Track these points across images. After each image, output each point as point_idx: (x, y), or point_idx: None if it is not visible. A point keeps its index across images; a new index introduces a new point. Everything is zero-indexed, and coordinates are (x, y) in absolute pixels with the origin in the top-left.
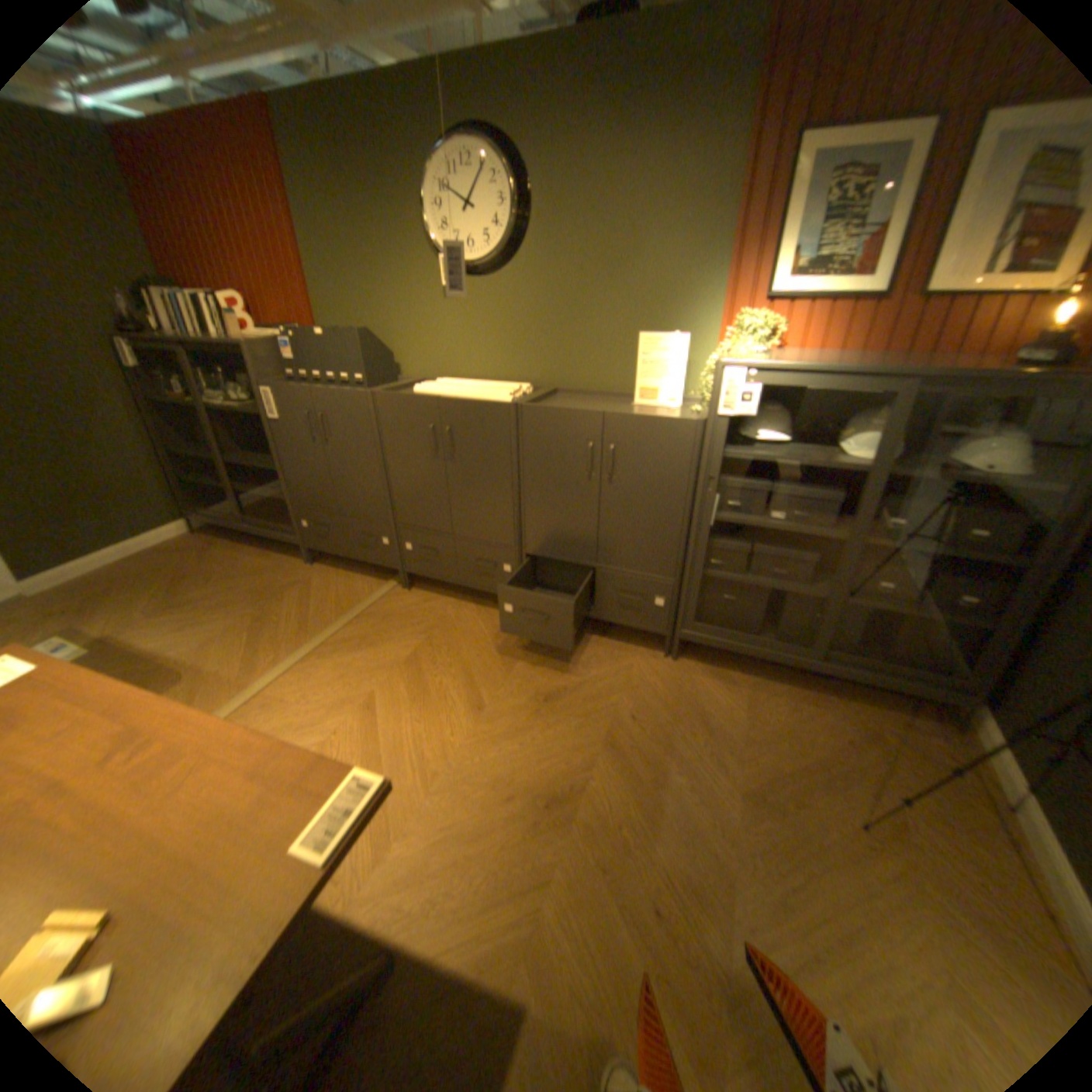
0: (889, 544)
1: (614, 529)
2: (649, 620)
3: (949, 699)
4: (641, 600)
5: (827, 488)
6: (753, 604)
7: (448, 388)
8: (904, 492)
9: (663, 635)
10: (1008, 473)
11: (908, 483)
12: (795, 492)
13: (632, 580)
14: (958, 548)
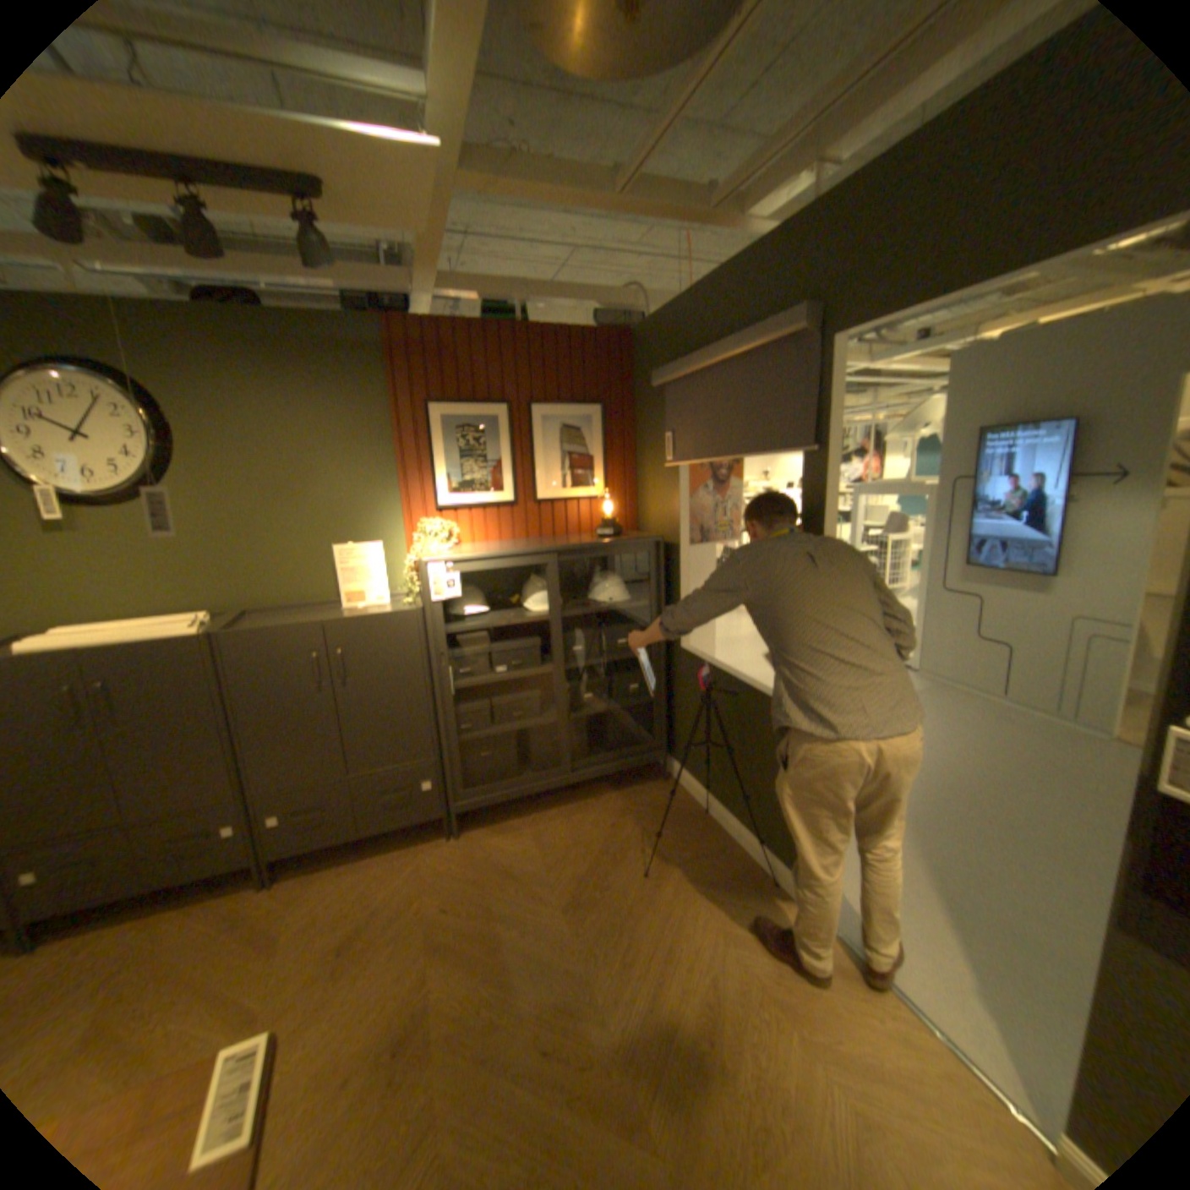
0: (578, 666)
1: (360, 732)
2: (421, 810)
3: (650, 761)
4: (407, 793)
5: (527, 639)
6: (506, 752)
7: (82, 638)
8: (573, 629)
9: (439, 820)
10: (619, 602)
11: (572, 622)
12: (507, 648)
13: (392, 777)
14: (614, 656)
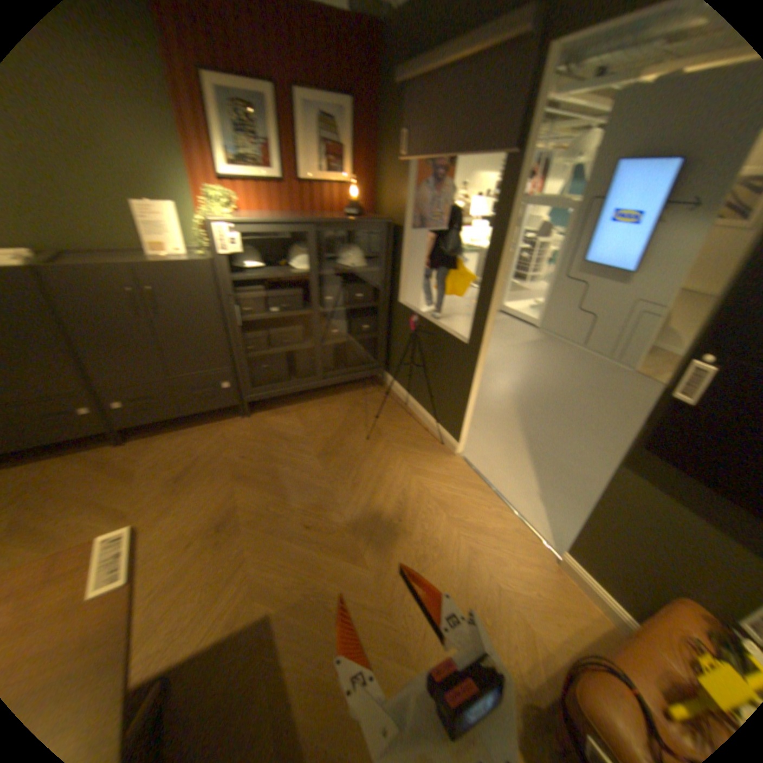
0: (331, 311)
1: (176, 348)
2: (225, 400)
3: (374, 374)
4: (215, 389)
5: (295, 290)
6: (281, 366)
7: None
8: (327, 285)
9: (238, 406)
10: (361, 267)
11: (327, 280)
12: (280, 295)
13: (203, 379)
14: (355, 306)
